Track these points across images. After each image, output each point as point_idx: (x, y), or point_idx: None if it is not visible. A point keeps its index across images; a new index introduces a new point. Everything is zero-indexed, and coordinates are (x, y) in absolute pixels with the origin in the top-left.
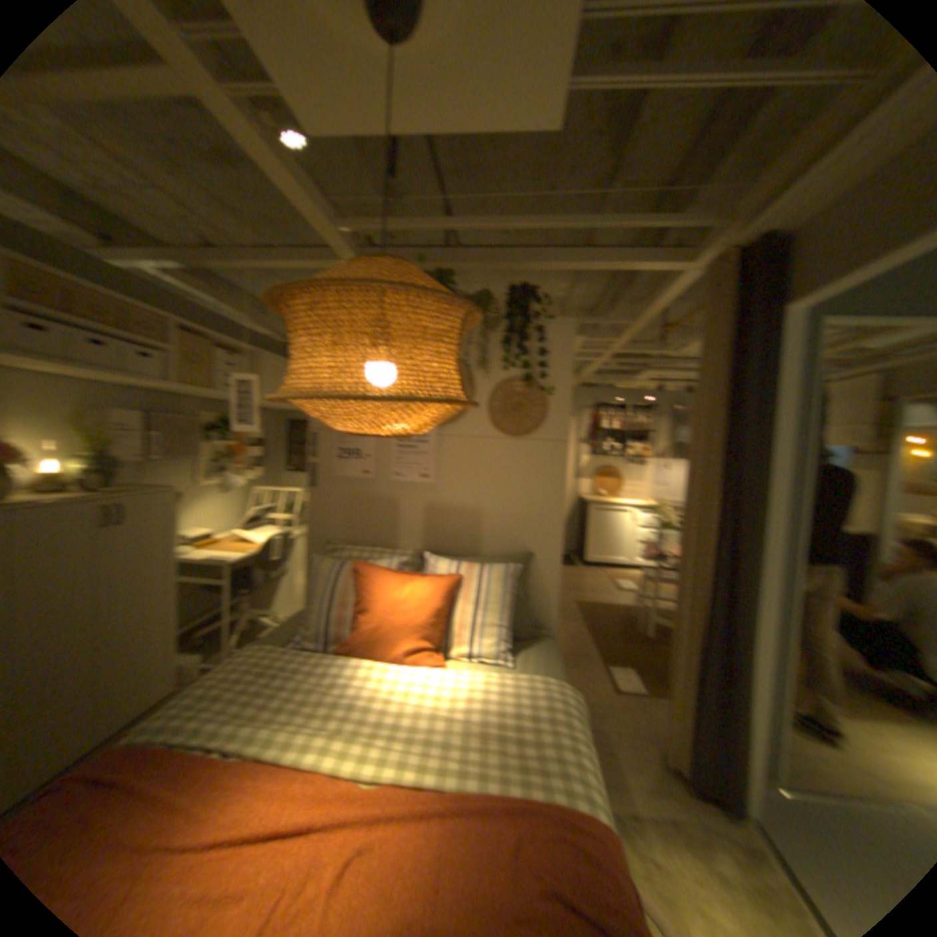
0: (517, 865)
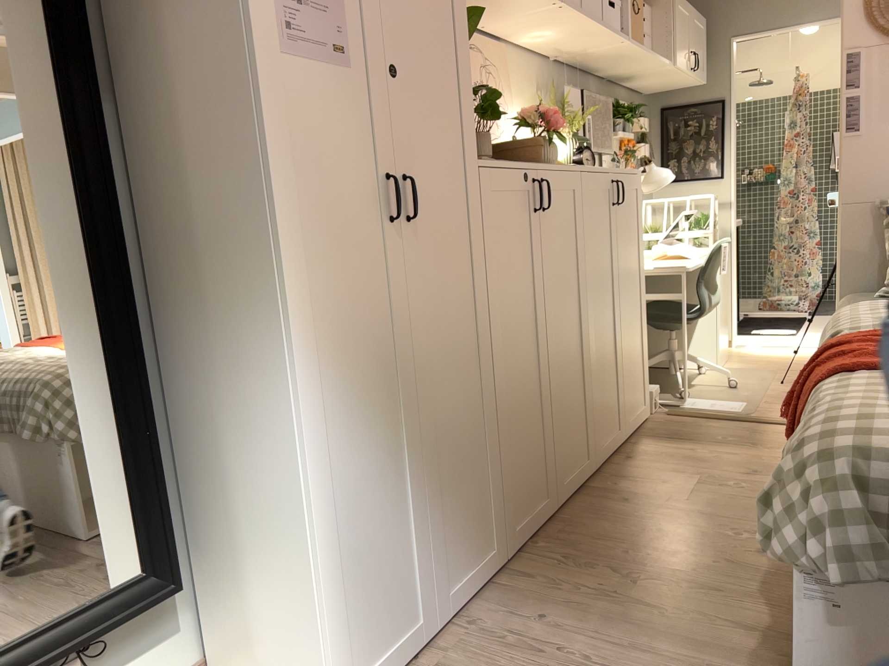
0: None
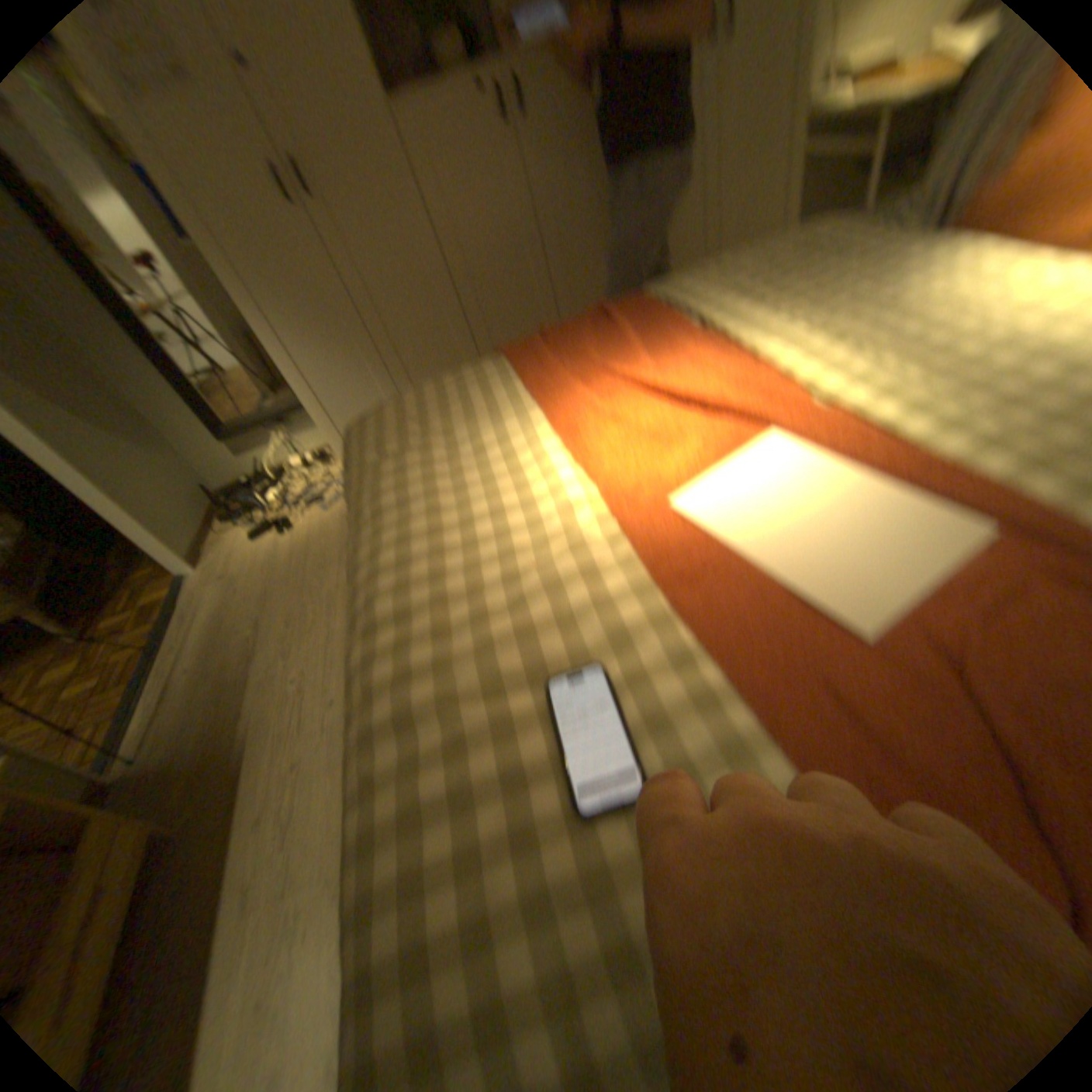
0: (961, 593)
